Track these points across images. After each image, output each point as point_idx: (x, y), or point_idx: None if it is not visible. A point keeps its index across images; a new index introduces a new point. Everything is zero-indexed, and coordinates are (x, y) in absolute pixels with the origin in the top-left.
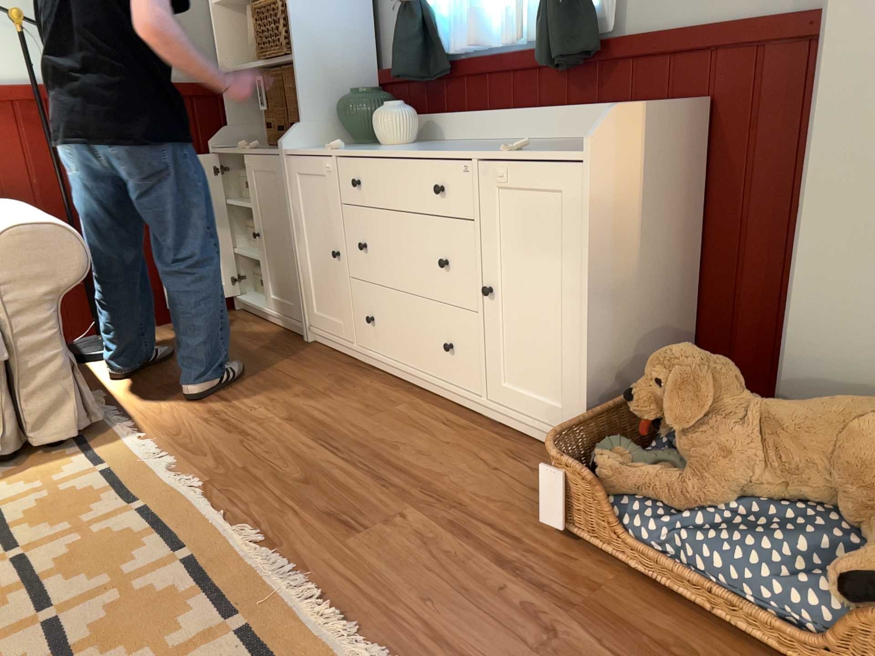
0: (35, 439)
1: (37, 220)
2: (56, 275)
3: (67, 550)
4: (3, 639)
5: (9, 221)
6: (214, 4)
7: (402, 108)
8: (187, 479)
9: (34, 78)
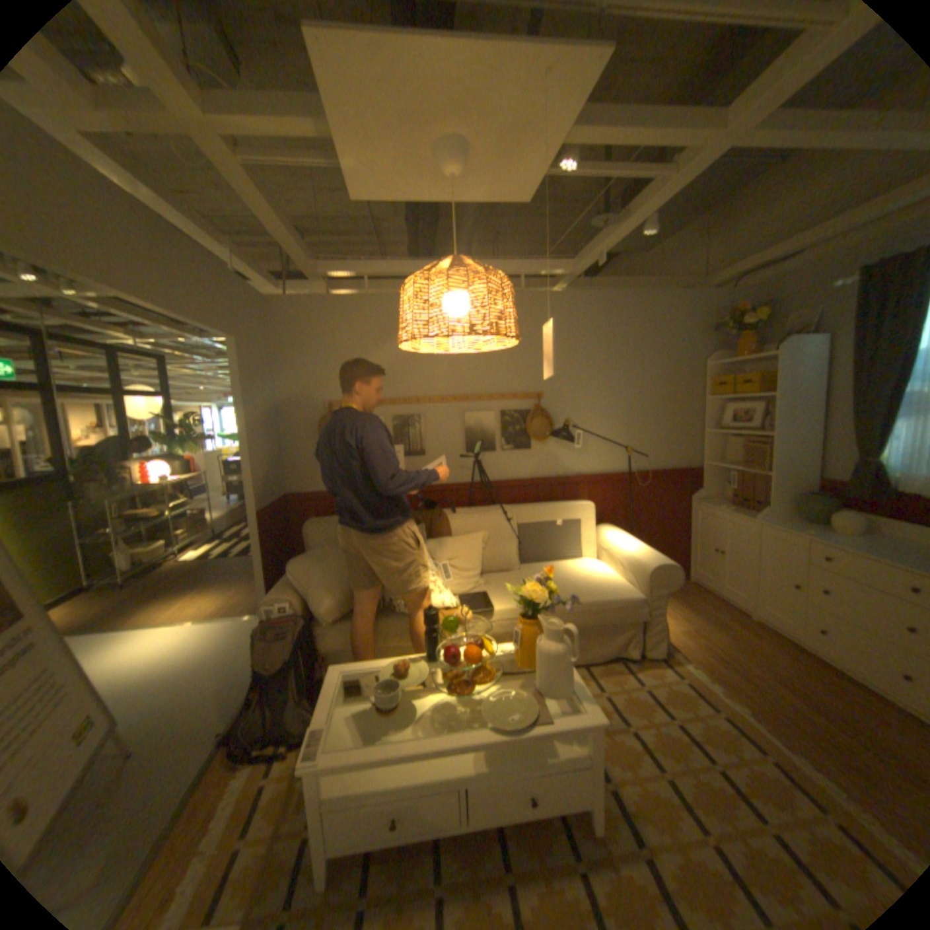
0: (647, 655)
1: (664, 559)
2: (671, 586)
3: (703, 731)
4: (706, 773)
5: (647, 555)
6: (707, 429)
7: (859, 516)
8: (740, 707)
9: (630, 472)
